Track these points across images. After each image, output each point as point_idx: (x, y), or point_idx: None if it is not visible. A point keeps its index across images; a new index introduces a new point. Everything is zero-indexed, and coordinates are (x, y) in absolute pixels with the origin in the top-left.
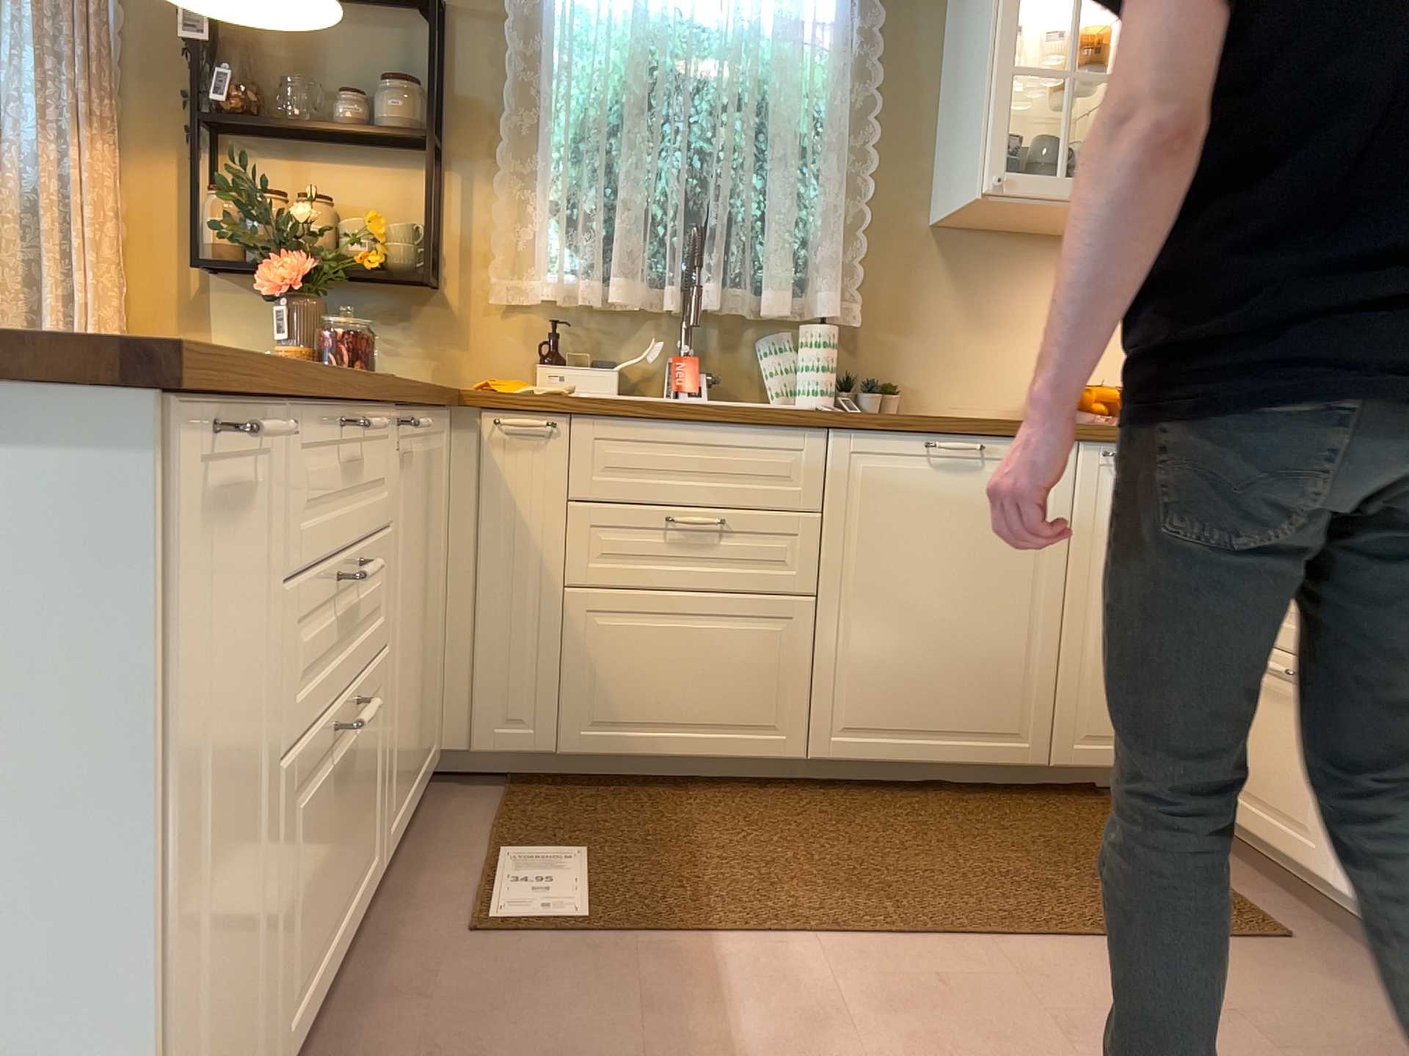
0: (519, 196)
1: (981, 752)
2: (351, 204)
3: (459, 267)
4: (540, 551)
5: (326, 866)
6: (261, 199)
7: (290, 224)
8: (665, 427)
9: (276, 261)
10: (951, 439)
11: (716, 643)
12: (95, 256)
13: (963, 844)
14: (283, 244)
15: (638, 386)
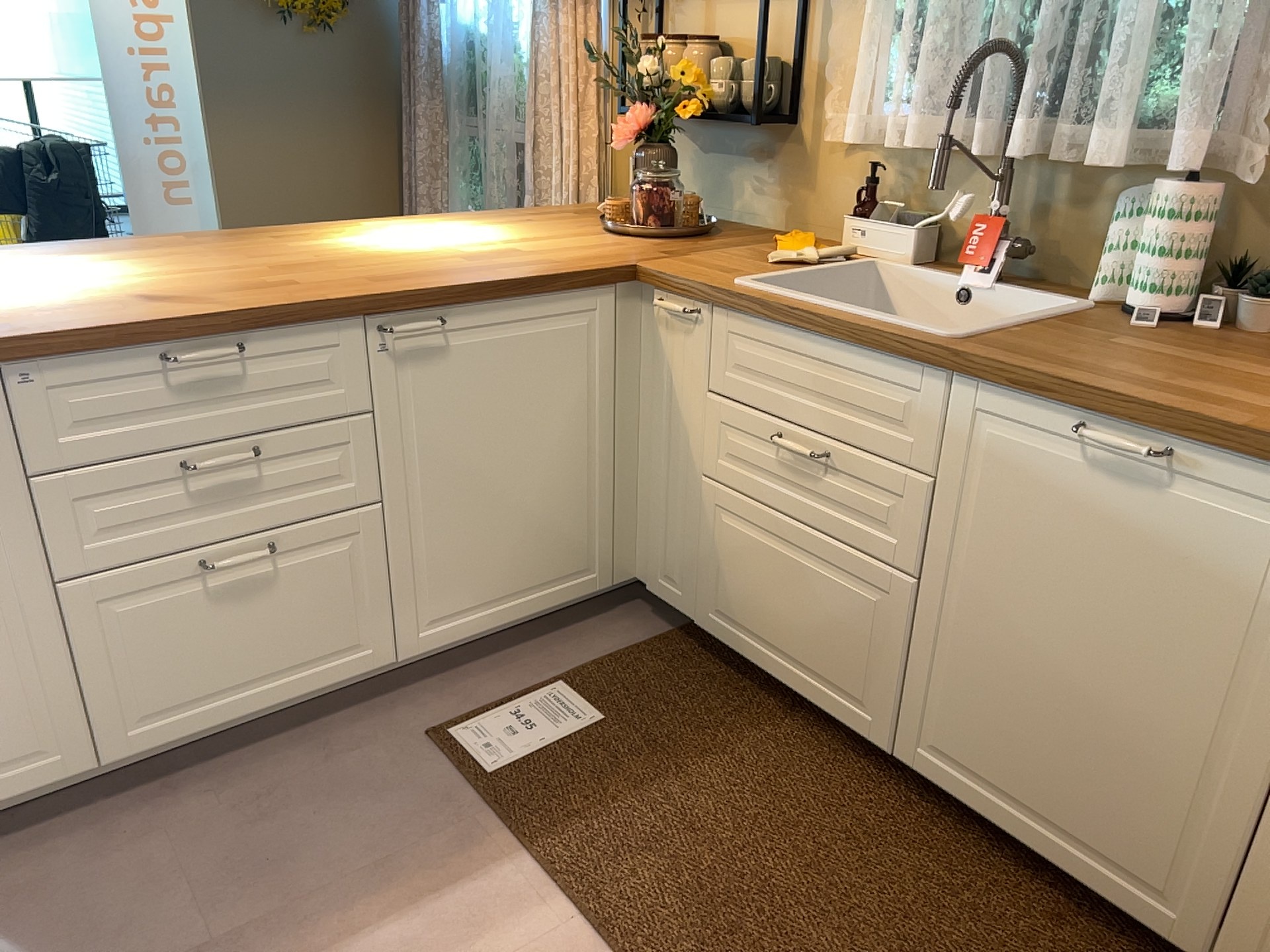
0: (862, 14)
1: (1097, 878)
2: (736, 39)
3: (810, 101)
4: (690, 434)
5: (226, 645)
6: (634, 53)
7: (636, 79)
8: (784, 332)
9: (632, 113)
10: (1115, 429)
11: (814, 584)
12: (570, 107)
13: None
14: (639, 97)
15: (960, 248)
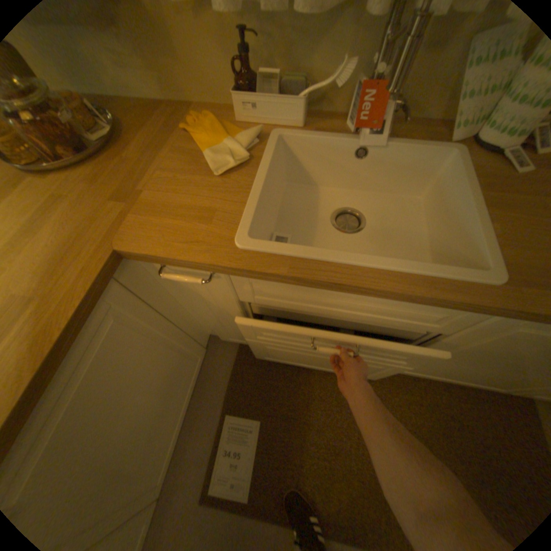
0: None
1: (472, 386)
2: None
3: None
4: (230, 312)
5: None
6: None
7: None
8: (320, 286)
9: None
10: None
11: None
12: None
13: (437, 445)
14: None
15: (327, 95)
